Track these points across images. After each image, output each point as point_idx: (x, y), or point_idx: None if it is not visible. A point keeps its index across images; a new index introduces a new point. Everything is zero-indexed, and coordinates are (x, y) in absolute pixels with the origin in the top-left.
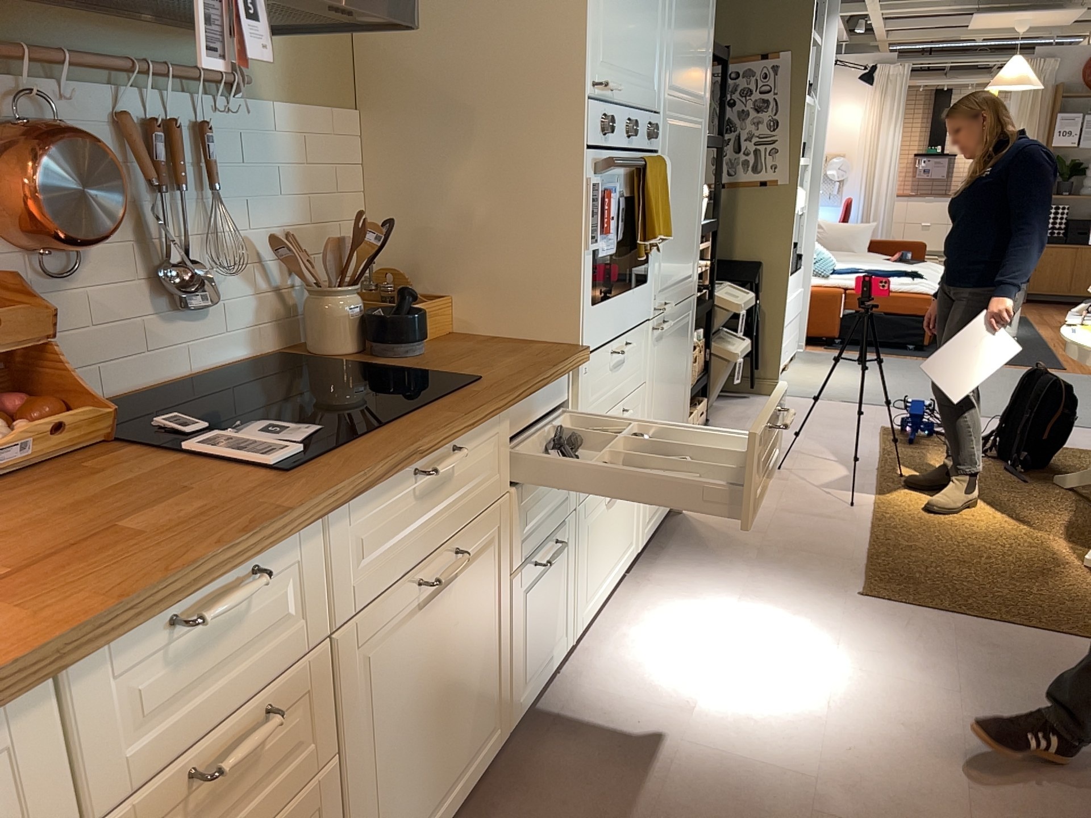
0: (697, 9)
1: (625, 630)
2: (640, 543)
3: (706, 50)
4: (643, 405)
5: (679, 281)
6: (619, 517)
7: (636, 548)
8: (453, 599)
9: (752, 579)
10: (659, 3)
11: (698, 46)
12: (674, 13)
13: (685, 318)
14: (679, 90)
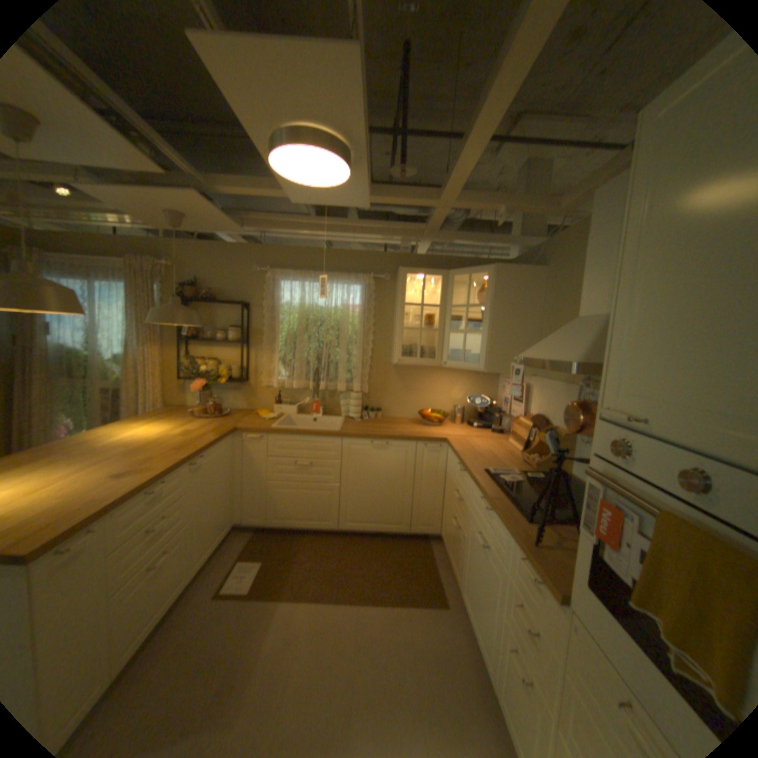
0: None
1: None
2: None
3: None
4: None
5: None
6: None
7: None
8: (488, 564)
9: None
10: None
11: None
12: None
13: None
14: None
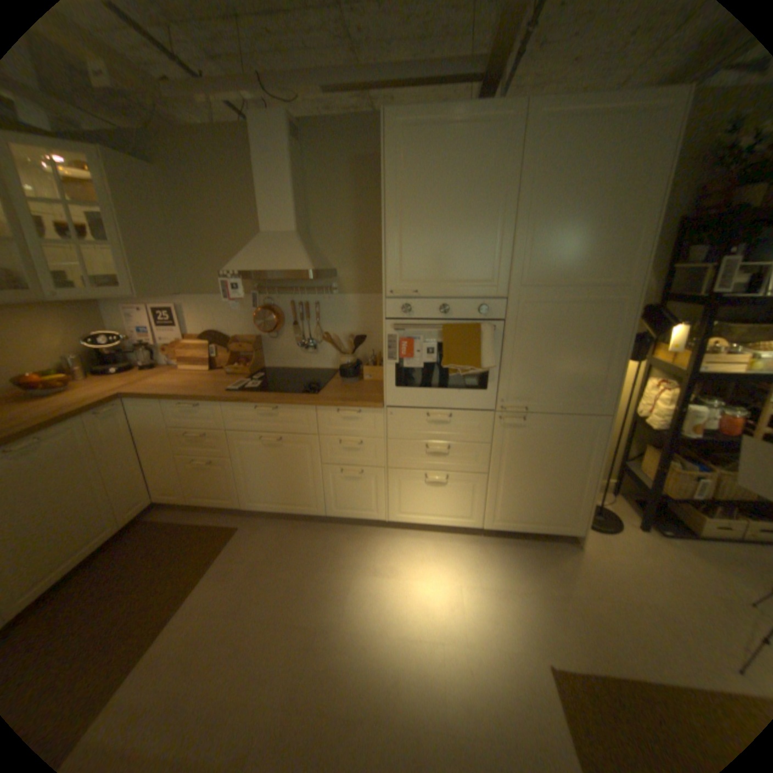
0: (592, 220)
1: (429, 544)
2: (485, 525)
3: (624, 244)
4: (484, 455)
5: (560, 400)
6: (445, 496)
7: (477, 525)
8: (281, 451)
9: (521, 596)
10: (493, 235)
11: (599, 245)
12: (529, 234)
13: (582, 427)
14: (546, 280)
